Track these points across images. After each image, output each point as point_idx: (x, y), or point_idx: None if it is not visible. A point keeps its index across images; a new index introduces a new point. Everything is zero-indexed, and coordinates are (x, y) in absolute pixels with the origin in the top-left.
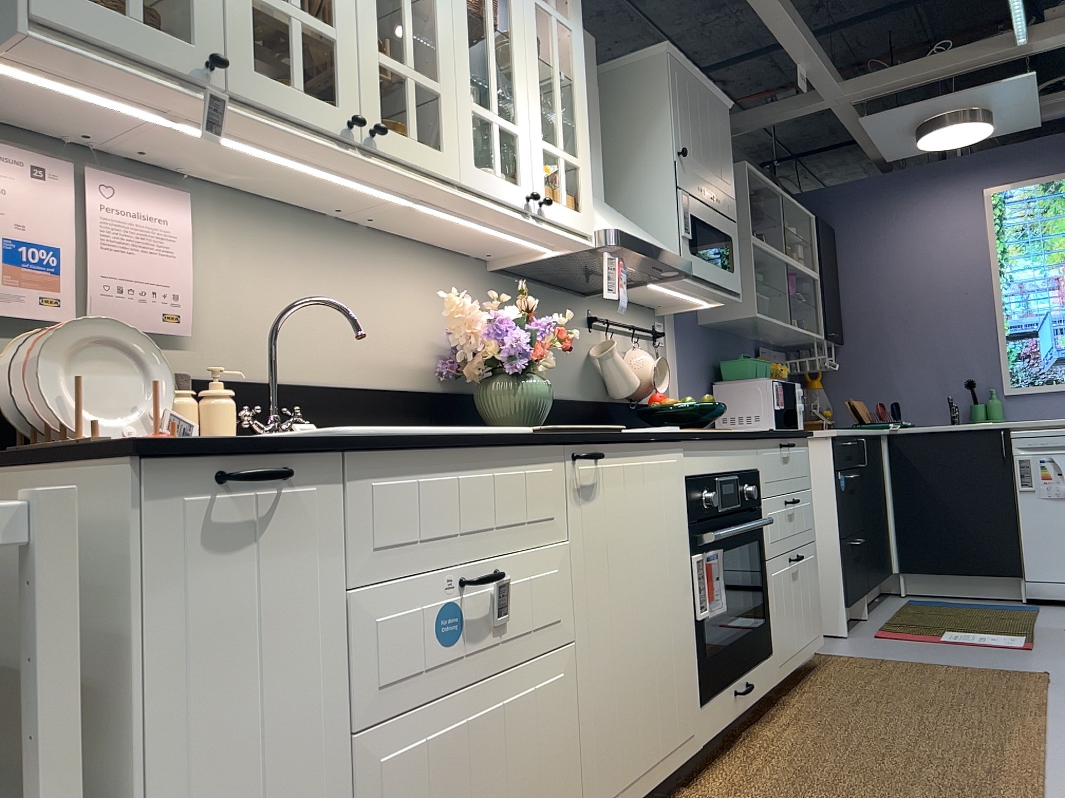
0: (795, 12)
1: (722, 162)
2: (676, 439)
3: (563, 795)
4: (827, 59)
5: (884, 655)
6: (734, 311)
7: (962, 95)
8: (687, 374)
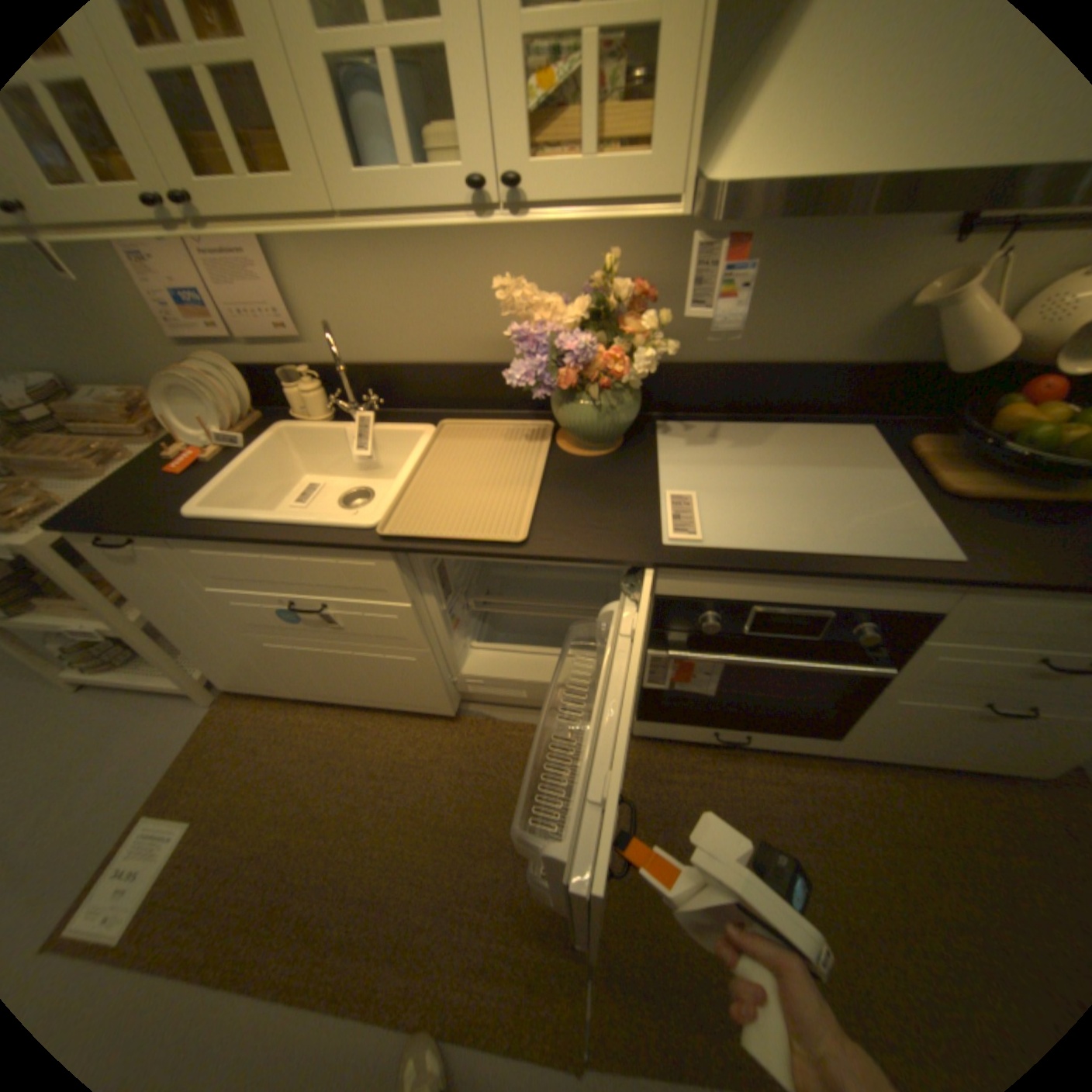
0: None
1: None
2: (624, 565)
3: (427, 696)
4: None
5: None
6: None
7: None
8: None
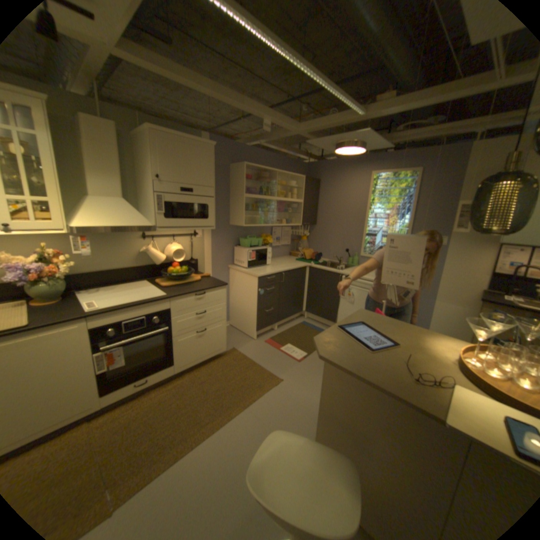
0: (244, 97)
1: (201, 172)
2: (74, 320)
3: None
4: (282, 115)
5: (251, 355)
6: (238, 222)
7: (342, 135)
8: (216, 245)
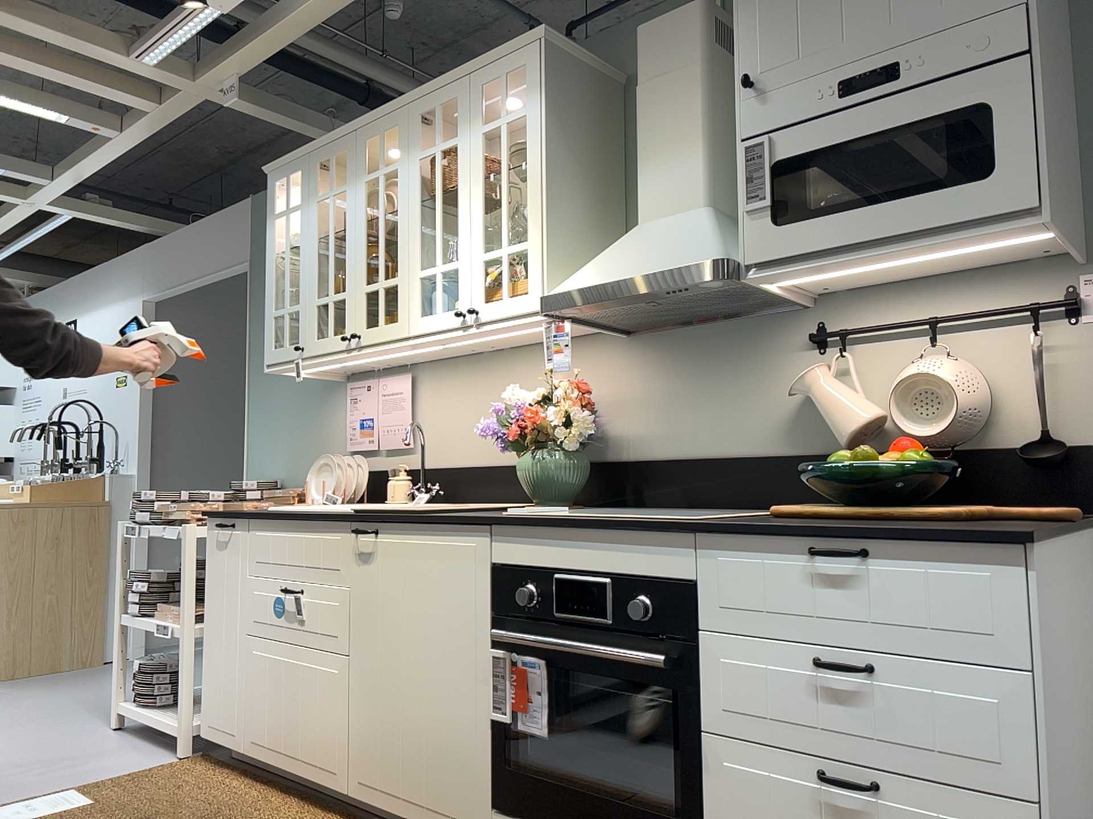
0: None
1: None
2: (468, 524)
3: (332, 746)
4: None
5: None
6: None
7: None
8: None
